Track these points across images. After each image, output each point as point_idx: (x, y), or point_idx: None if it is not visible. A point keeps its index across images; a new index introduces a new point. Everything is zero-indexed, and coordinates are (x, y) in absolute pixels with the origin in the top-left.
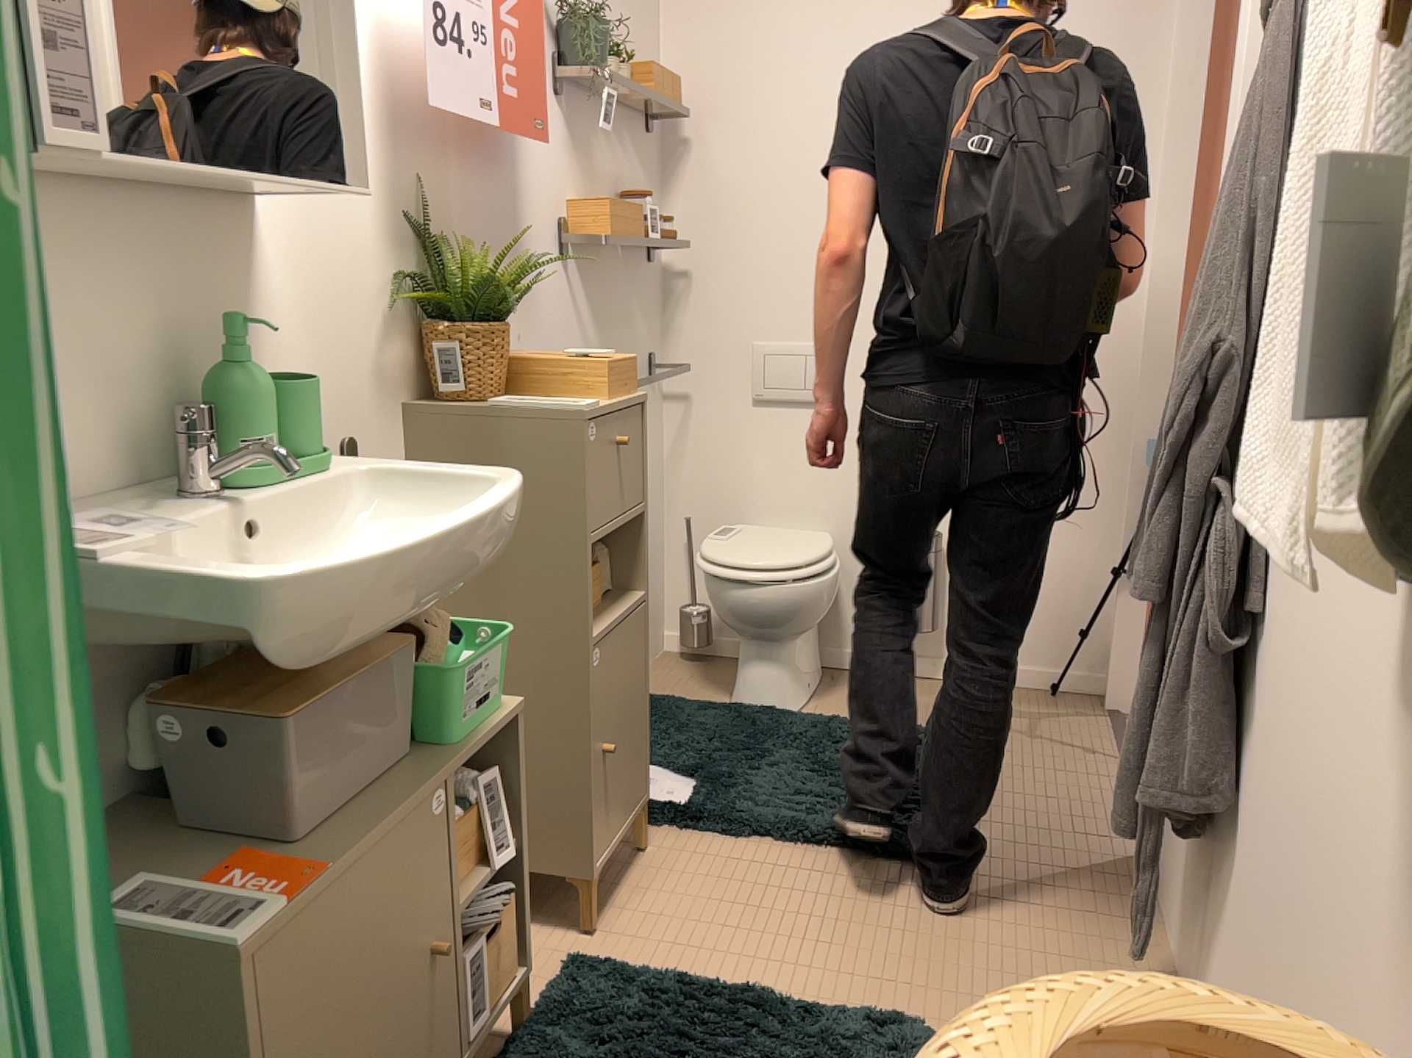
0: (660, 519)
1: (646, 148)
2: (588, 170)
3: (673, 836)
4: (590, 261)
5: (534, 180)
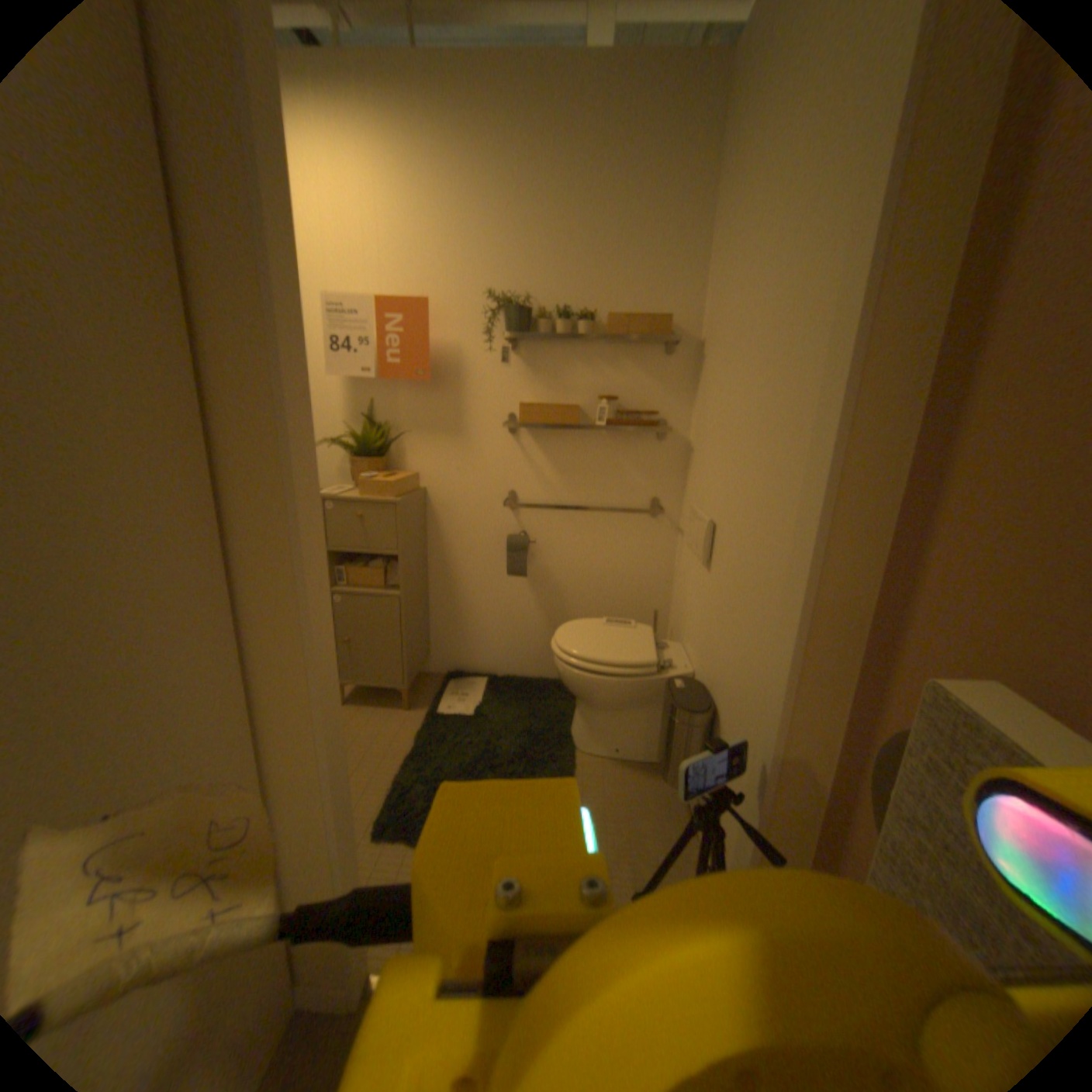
0: (662, 603)
1: (666, 358)
2: (555, 381)
3: (421, 715)
4: (553, 433)
5: (479, 391)
